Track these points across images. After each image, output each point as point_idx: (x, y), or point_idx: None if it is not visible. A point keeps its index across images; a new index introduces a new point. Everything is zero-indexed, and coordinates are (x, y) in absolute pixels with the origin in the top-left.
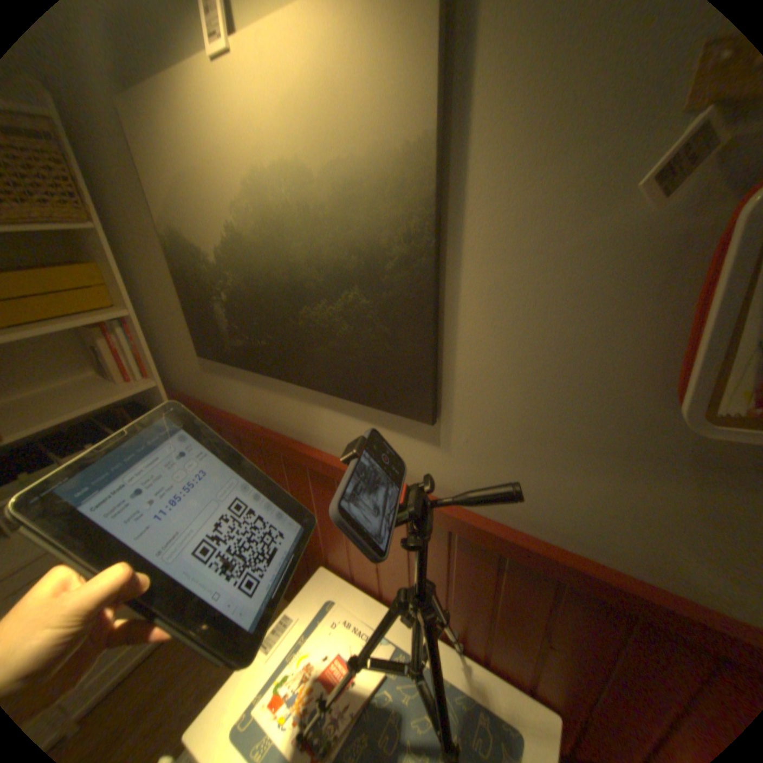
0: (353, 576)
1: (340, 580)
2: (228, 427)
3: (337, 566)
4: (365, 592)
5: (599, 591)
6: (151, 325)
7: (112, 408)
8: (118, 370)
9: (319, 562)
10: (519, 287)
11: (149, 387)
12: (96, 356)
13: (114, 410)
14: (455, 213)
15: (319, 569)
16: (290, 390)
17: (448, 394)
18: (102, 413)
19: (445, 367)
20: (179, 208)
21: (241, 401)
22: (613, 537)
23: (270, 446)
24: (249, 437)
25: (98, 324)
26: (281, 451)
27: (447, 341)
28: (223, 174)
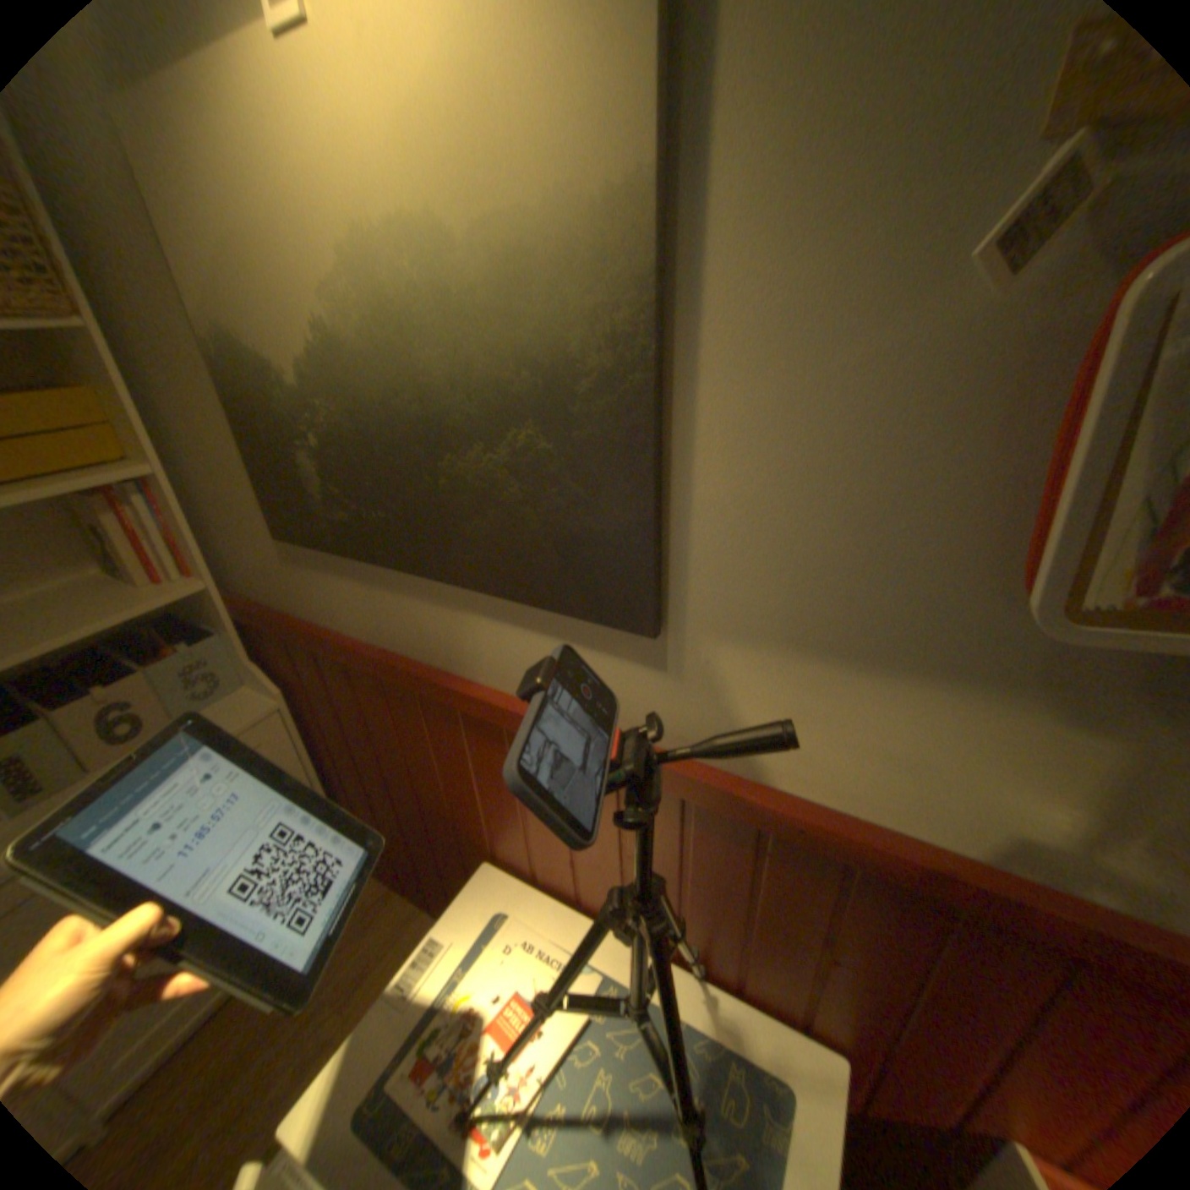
0: (534, 875)
1: (515, 881)
2: (327, 652)
3: (510, 861)
4: (555, 897)
5: (905, 877)
6: (192, 489)
7: (132, 628)
8: (138, 565)
9: (481, 856)
10: (787, 419)
11: (193, 592)
12: (100, 542)
13: (136, 630)
14: (687, 302)
15: (482, 866)
16: (427, 590)
17: (677, 590)
18: (116, 636)
19: (673, 547)
20: (231, 293)
21: (347, 610)
22: (926, 796)
23: (398, 680)
24: (363, 666)
25: (100, 489)
26: (416, 687)
27: (675, 507)
28: (303, 235)
